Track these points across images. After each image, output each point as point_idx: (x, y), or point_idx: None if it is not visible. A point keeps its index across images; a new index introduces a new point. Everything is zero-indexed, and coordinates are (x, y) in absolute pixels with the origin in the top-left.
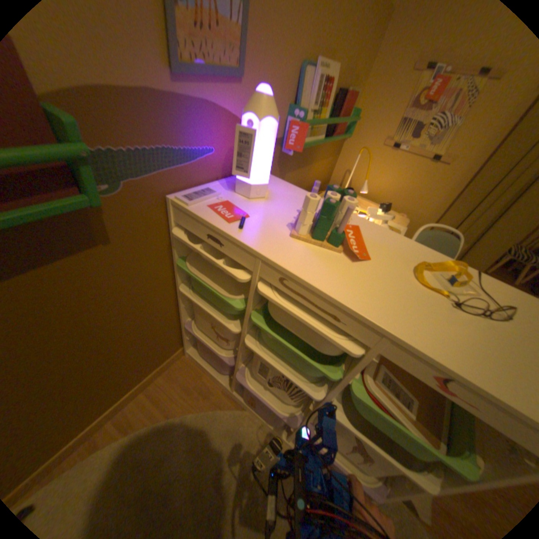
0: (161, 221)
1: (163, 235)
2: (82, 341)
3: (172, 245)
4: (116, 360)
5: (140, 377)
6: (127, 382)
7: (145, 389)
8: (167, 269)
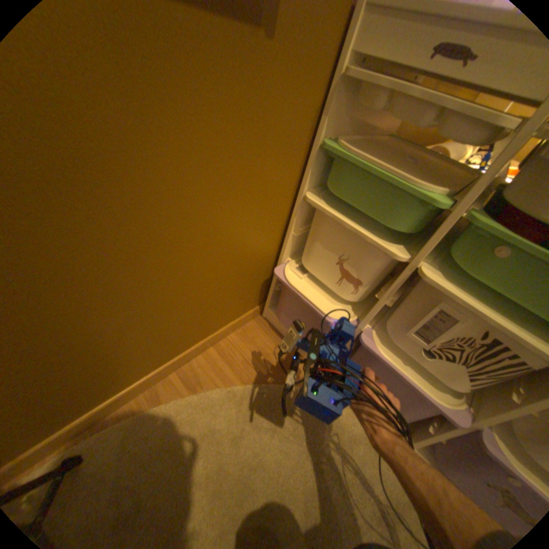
0: (333, 47)
1: (323, 81)
2: (186, 225)
3: (323, 112)
4: (206, 283)
5: (217, 325)
6: (204, 324)
7: (218, 342)
8: (300, 159)
